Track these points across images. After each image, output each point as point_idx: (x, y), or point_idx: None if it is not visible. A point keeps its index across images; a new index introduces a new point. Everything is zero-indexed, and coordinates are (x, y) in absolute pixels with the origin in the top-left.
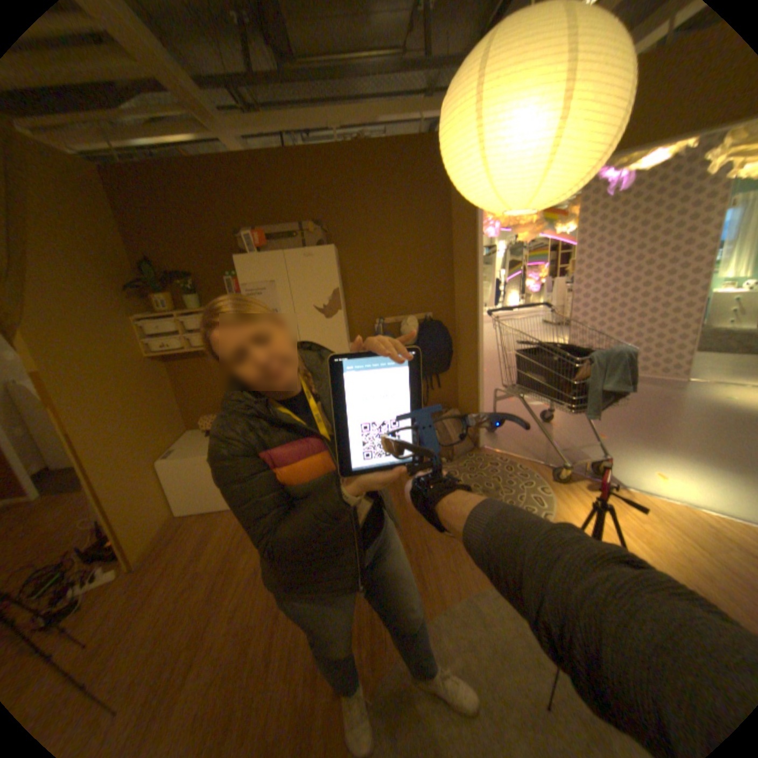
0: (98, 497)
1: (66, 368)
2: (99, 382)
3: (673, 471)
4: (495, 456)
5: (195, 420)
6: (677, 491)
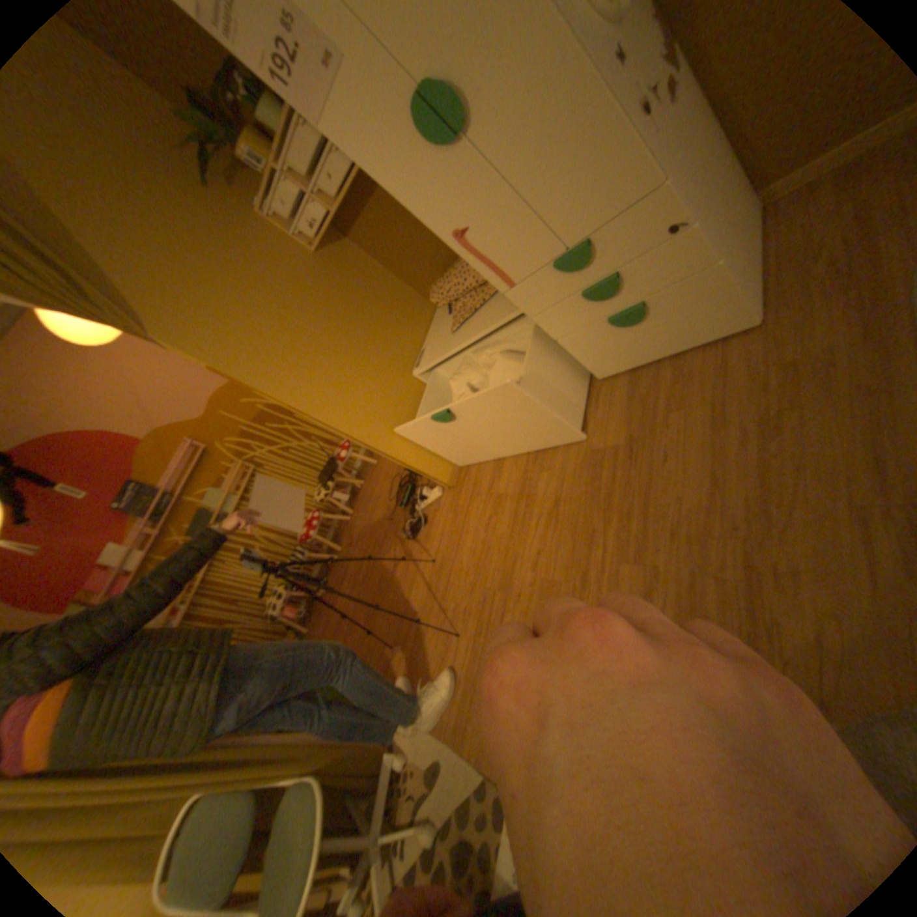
0: (366, 442)
1: (229, 337)
2: (279, 326)
3: None
4: None
5: (433, 288)
6: None
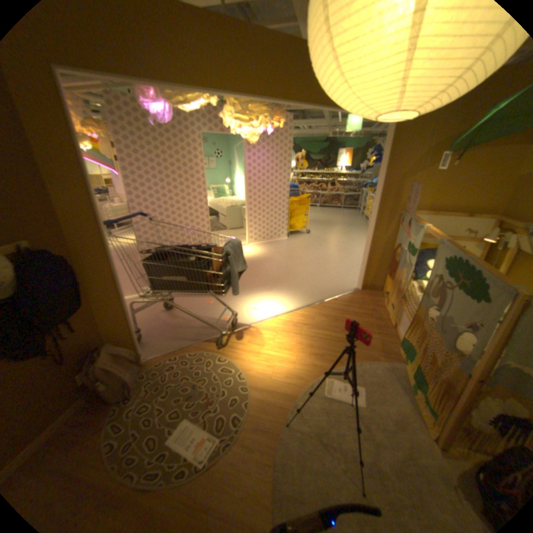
0: None
1: None
2: None
3: (254, 303)
4: (162, 361)
5: None
6: (264, 312)
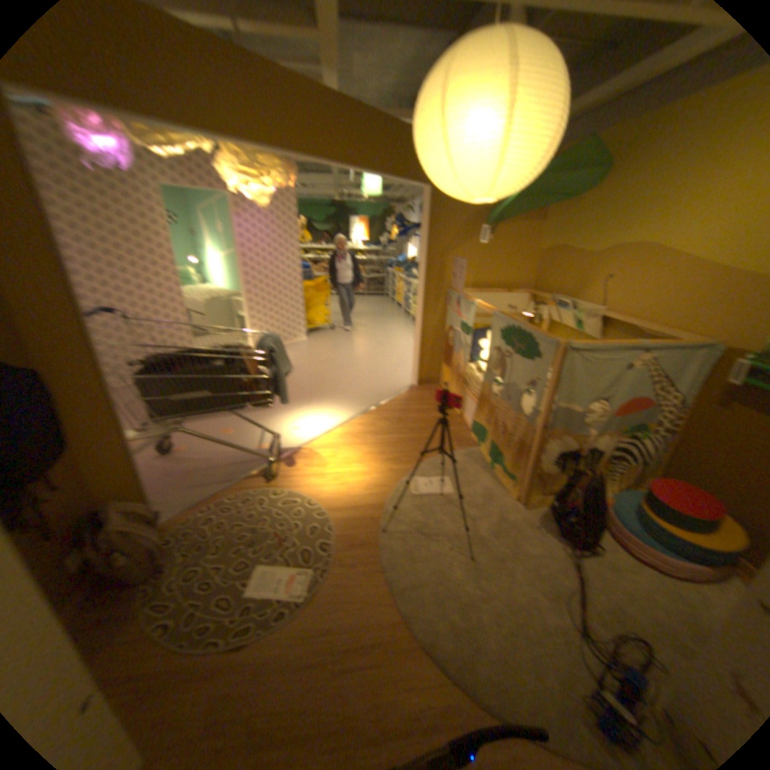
0: None
1: None
2: None
3: (294, 423)
4: (192, 516)
5: None
6: (313, 431)
